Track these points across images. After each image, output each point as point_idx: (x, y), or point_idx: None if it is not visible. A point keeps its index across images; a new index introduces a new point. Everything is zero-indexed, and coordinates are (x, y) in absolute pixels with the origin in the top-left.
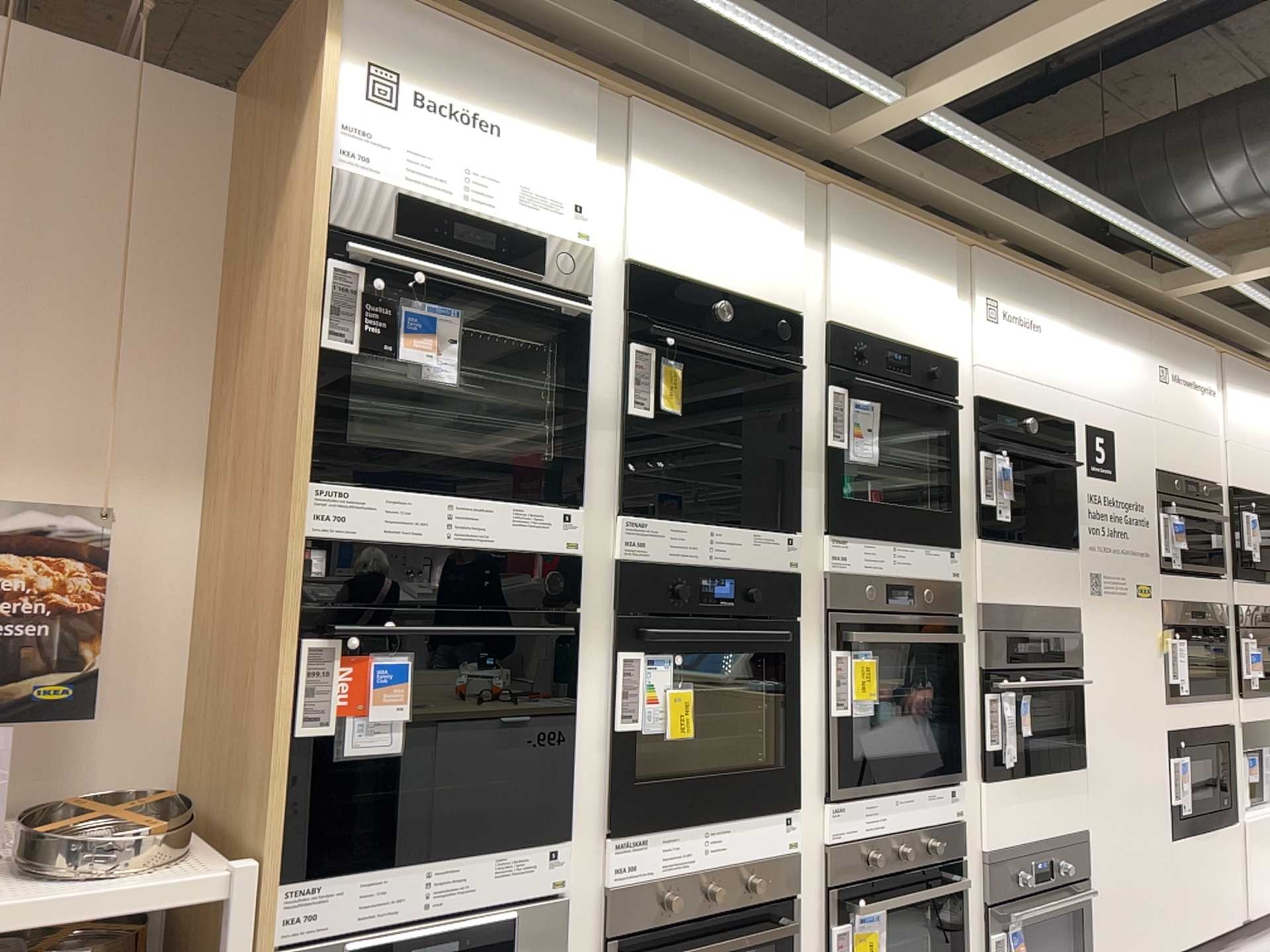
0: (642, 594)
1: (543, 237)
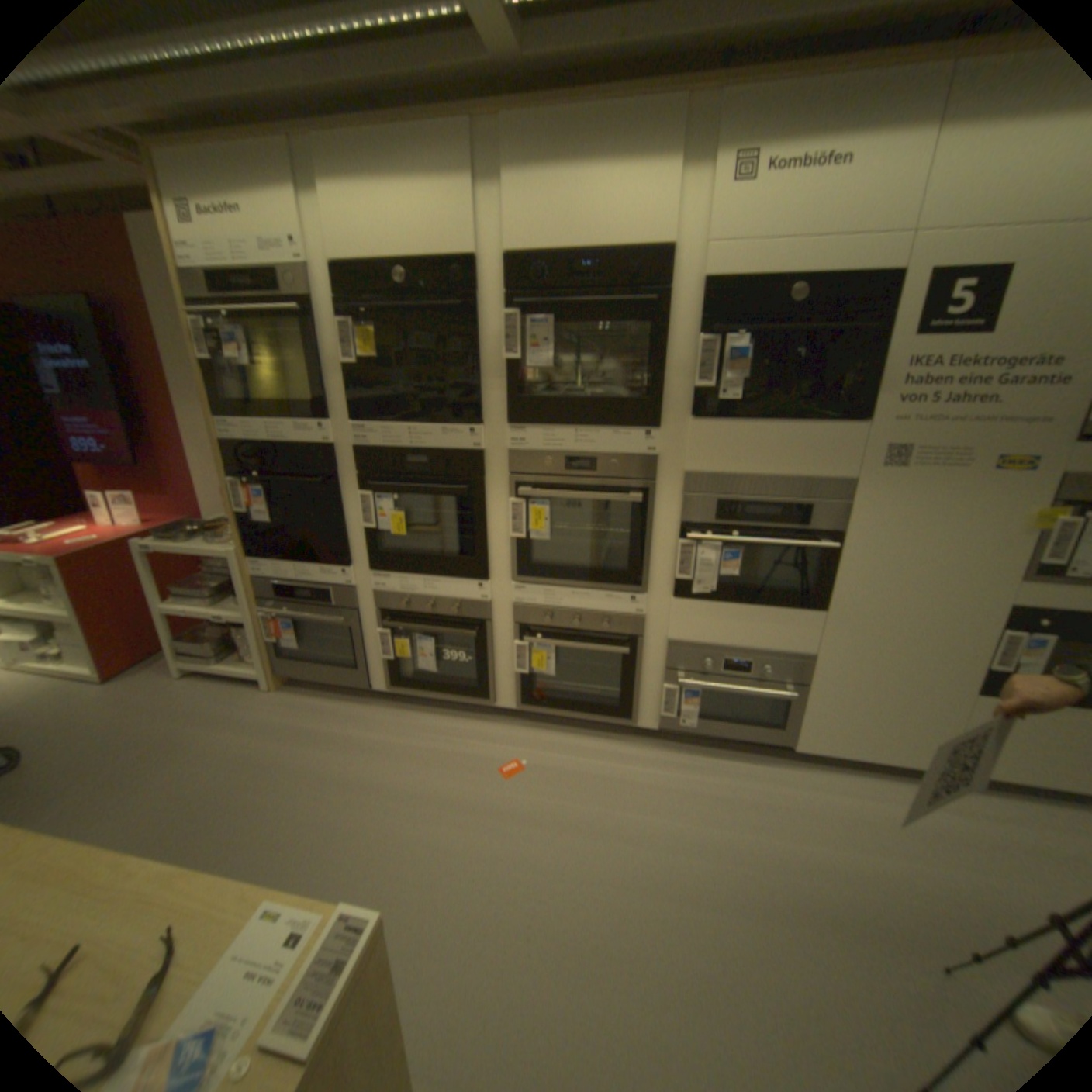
0: (369, 468)
1: (269, 262)
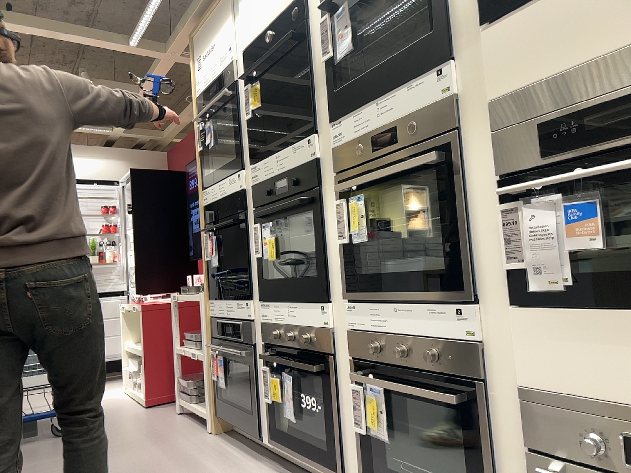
0: (258, 200)
1: (222, 69)
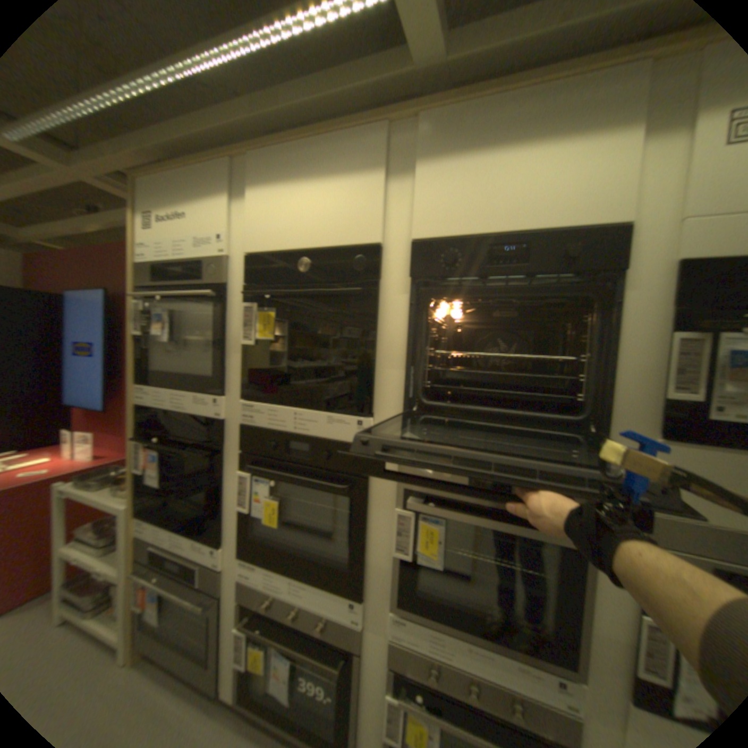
0: (250, 447)
1: (197, 254)
